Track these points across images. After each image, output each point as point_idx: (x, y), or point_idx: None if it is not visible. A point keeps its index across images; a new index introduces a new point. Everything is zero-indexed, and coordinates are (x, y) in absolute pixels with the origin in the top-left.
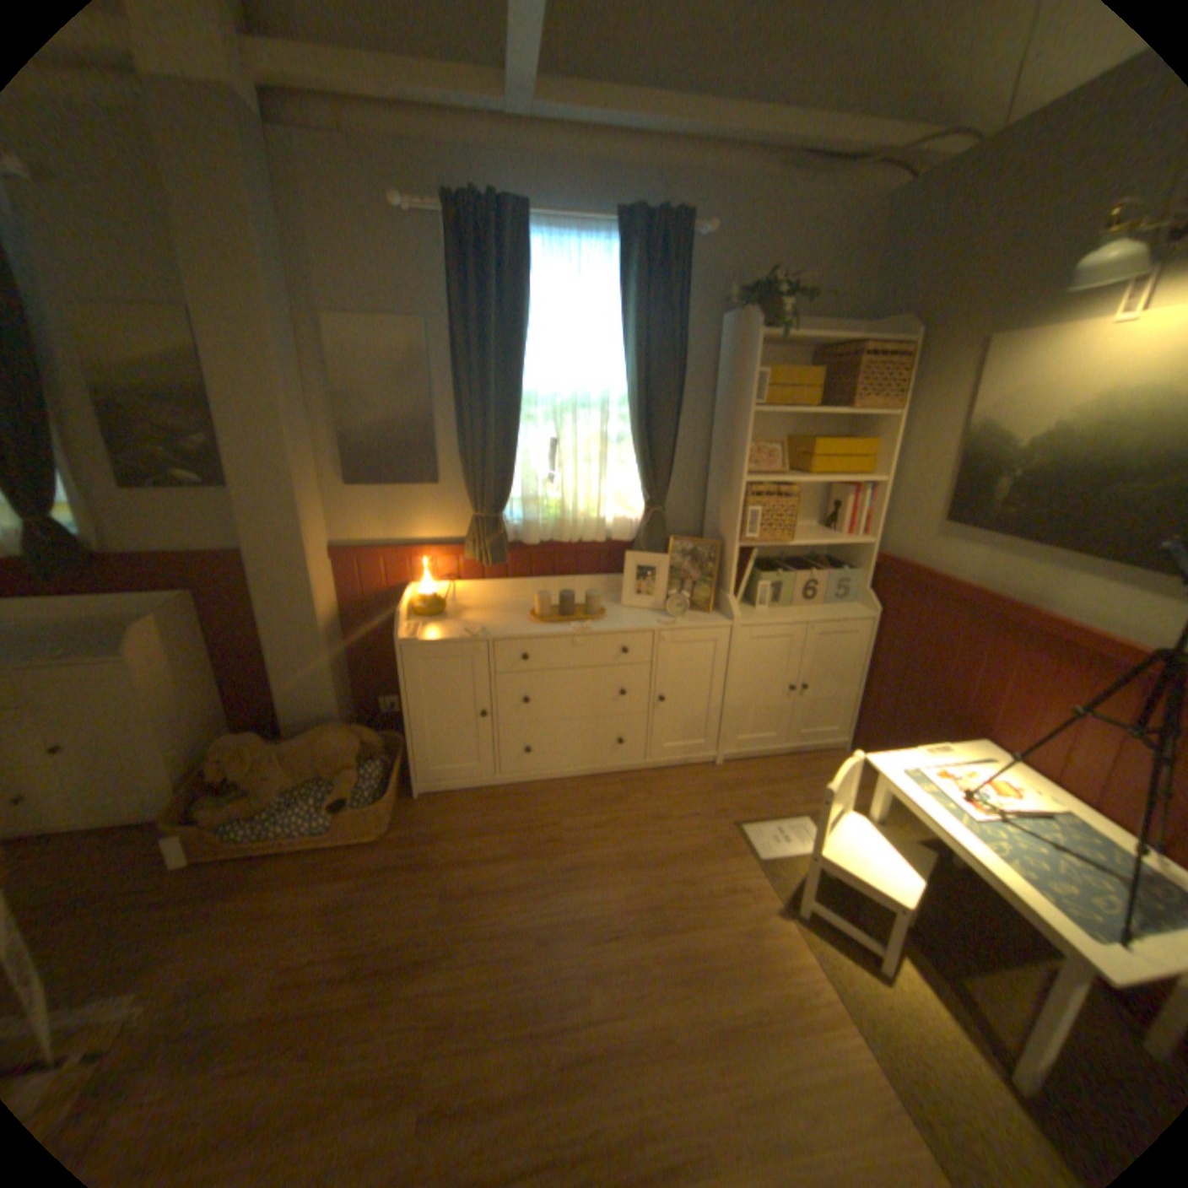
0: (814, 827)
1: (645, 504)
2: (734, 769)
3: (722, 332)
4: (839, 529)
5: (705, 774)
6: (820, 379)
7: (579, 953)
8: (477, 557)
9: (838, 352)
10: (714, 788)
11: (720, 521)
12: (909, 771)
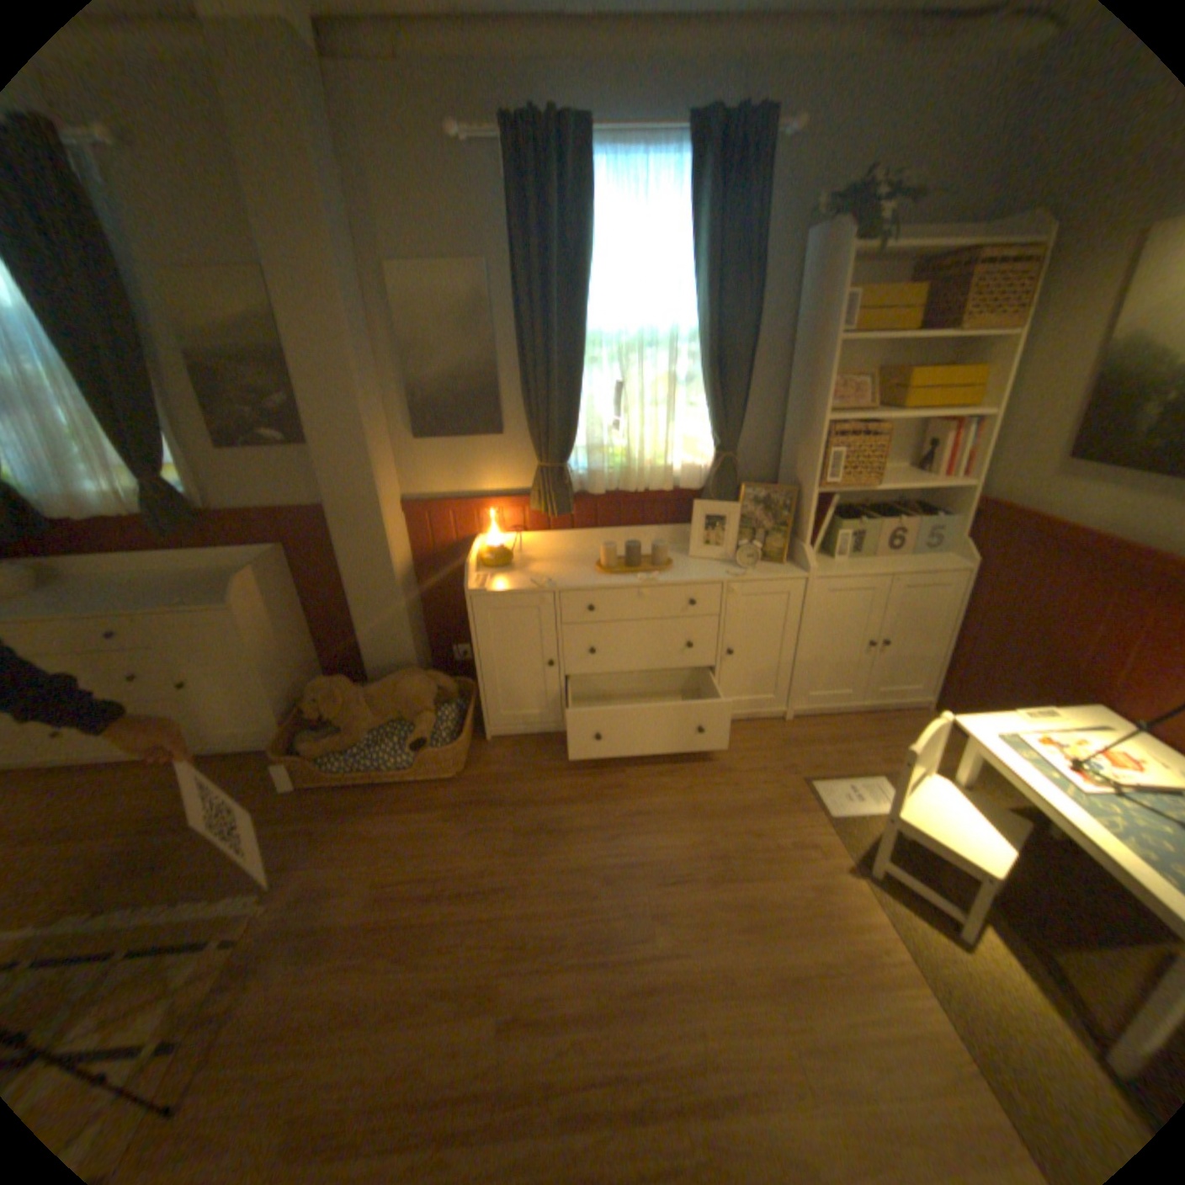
0: (890, 787)
1: (715, 449)
2: (804, 726)
3: (806, 250)
4: (934, 471)
5: (773, 729)
6: (920, 298)
7: (643, 893)
8: (542, 509)
9: (945, 264)
10: (783, 744)
11: (798, 465)
12: (1005, 736)
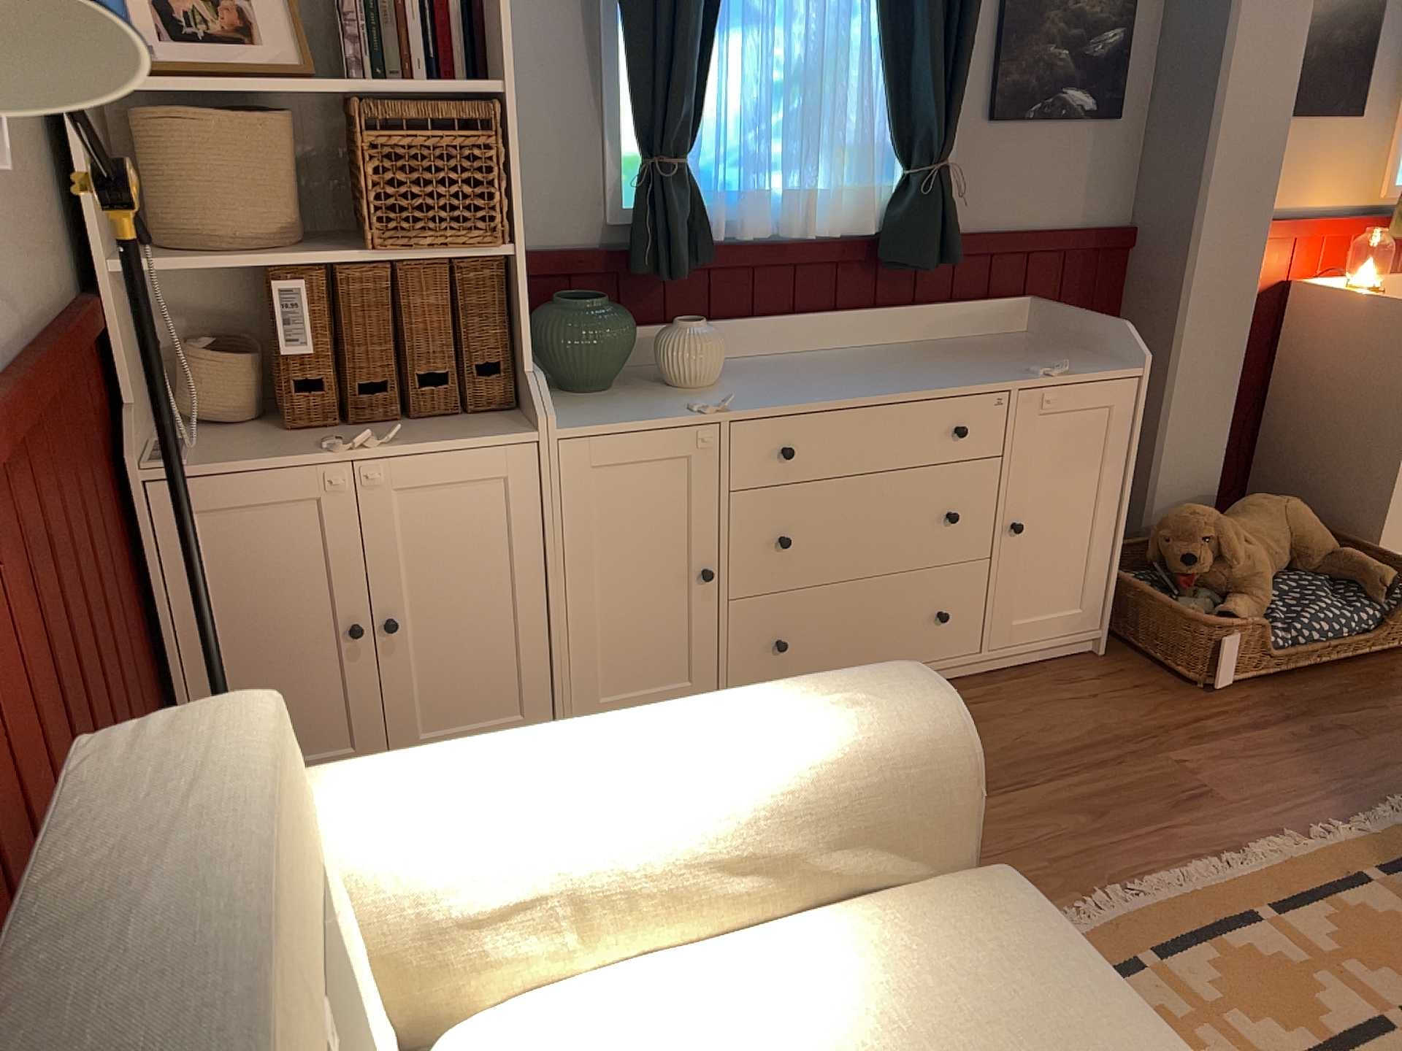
0: None
1: None
2: None
3: None
4: None
5: None
6: None
7: None
8: None
9: None
10: None
11: None
12: None
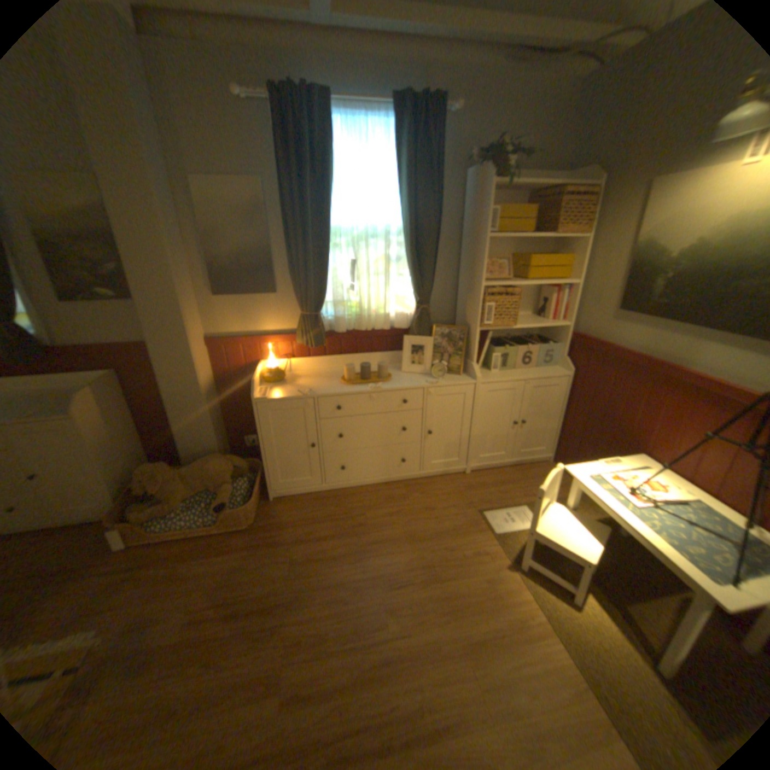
0: (530, 511)
1: (416, 303)
2: (477, 476)
3: (467, 181)
4: (546, 316)
5: (459, 479)
6: (534, 213)
7: (379, 596)
8: (305, 342)
9: (547, 194)
10: (465, 488)
11: (467, 313)
12: (593, 475)
